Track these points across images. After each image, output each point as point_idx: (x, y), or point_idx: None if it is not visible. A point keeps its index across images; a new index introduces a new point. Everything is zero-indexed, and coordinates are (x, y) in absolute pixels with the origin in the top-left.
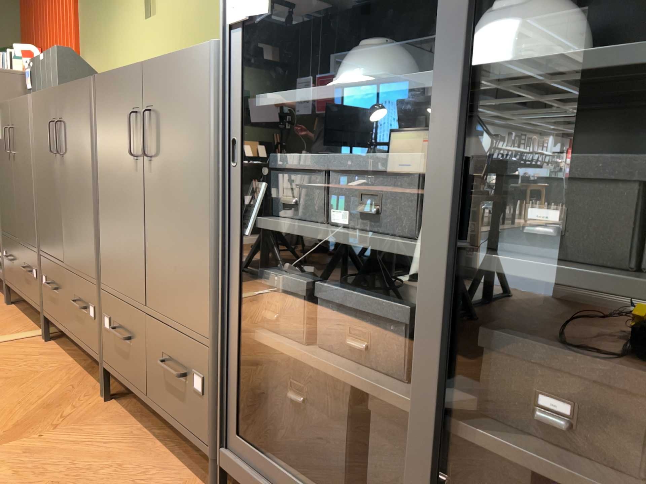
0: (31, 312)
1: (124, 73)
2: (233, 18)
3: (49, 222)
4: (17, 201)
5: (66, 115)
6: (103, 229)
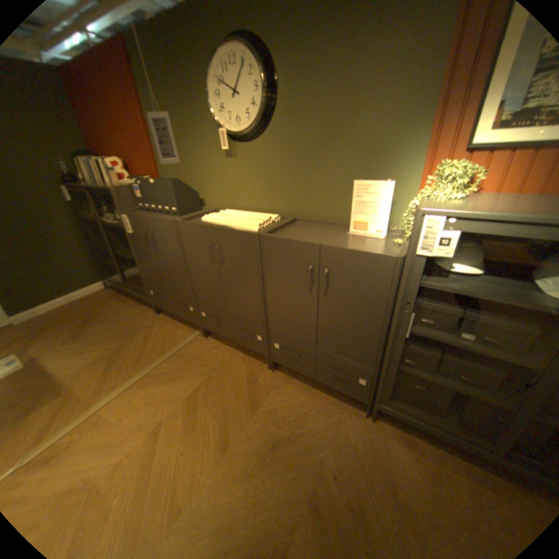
0: (175, 318)
1: (299, 244)
2: (419, 252)
3: (206, 291)
4: (163, 271)
5: (225, 245)
6: (272, 308)
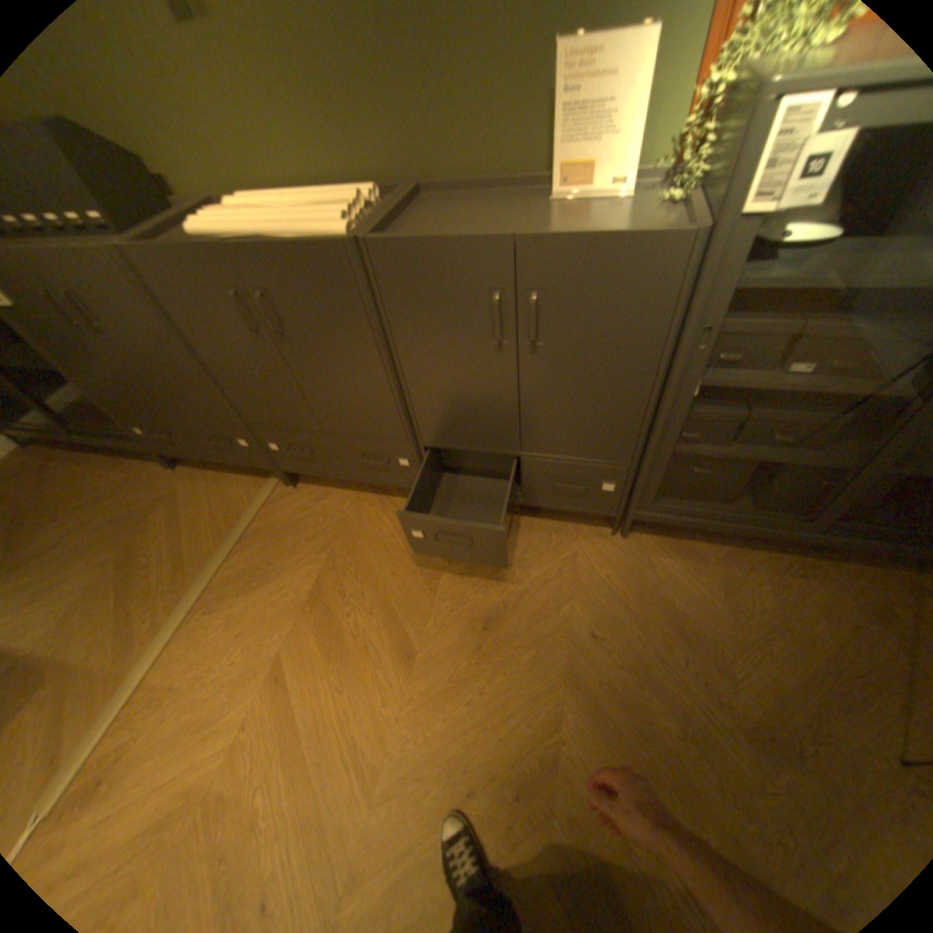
0: (215, 466)
1: (461, 246)
2: (749, 207)
3: (265, 399)
4: (145, 380)
5: (277, 286)
6: (422, 402)
